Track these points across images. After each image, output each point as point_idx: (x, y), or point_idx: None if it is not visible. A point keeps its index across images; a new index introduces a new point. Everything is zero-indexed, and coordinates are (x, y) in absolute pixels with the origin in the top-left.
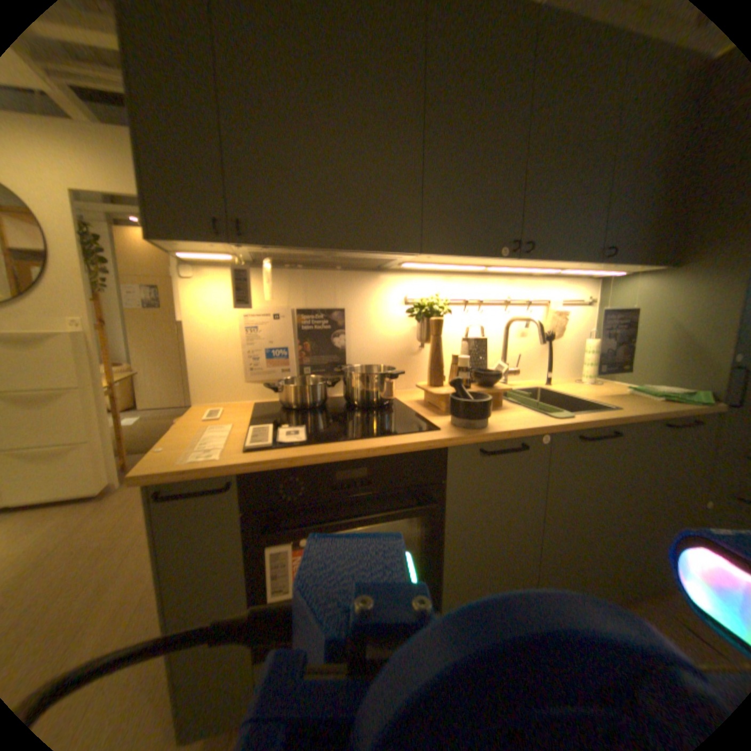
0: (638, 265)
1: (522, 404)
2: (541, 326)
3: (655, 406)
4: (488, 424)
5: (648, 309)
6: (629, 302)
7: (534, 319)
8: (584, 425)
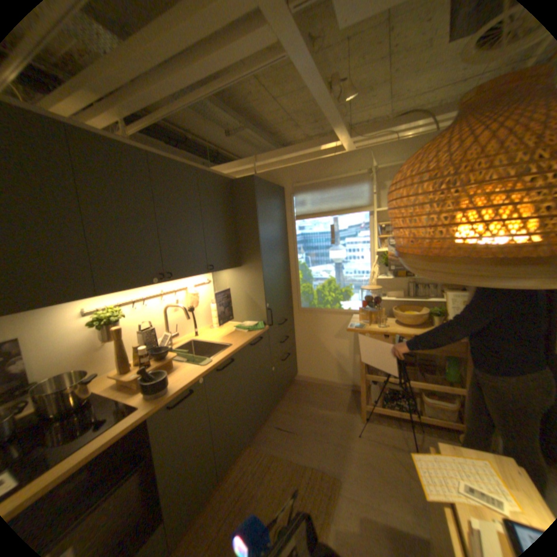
0: (224, 270)
1: (184, 362)
2: (185, 311)
3: (244, 338)
4: (167, 389)
5: (233, 286)
6: (225, 283)
7: (180, 307)
8: (217, 364)
